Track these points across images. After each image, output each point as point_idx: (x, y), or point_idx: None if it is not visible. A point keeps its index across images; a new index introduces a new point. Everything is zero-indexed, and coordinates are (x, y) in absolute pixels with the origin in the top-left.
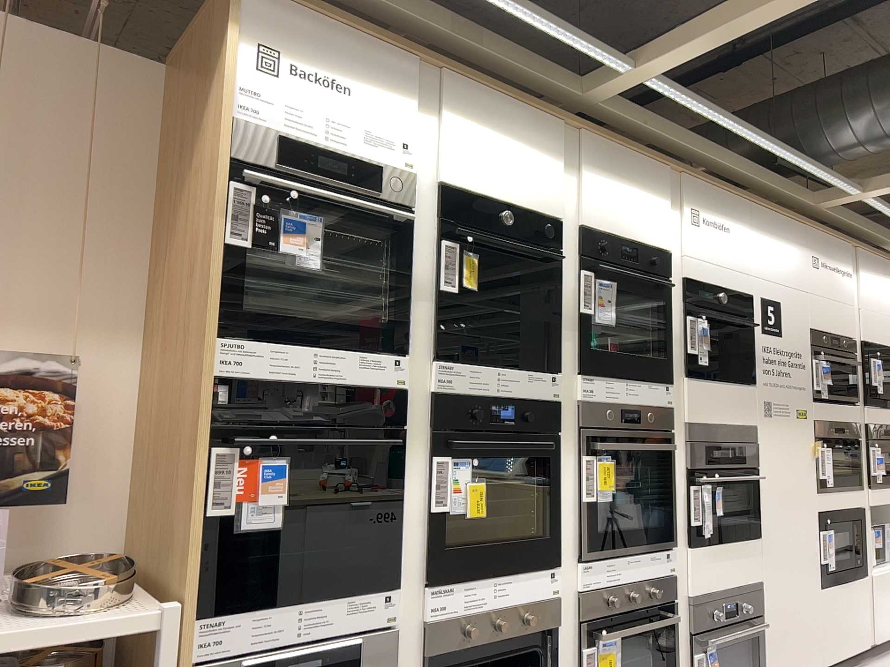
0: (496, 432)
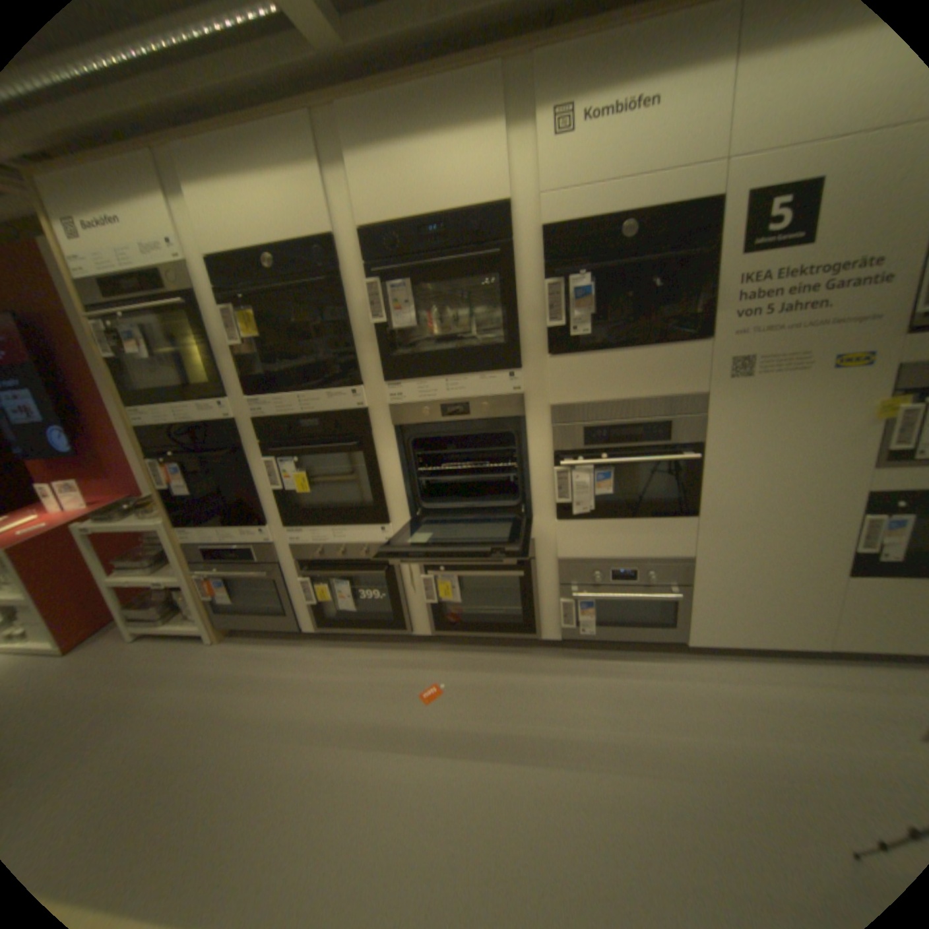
0: (309, 443)
